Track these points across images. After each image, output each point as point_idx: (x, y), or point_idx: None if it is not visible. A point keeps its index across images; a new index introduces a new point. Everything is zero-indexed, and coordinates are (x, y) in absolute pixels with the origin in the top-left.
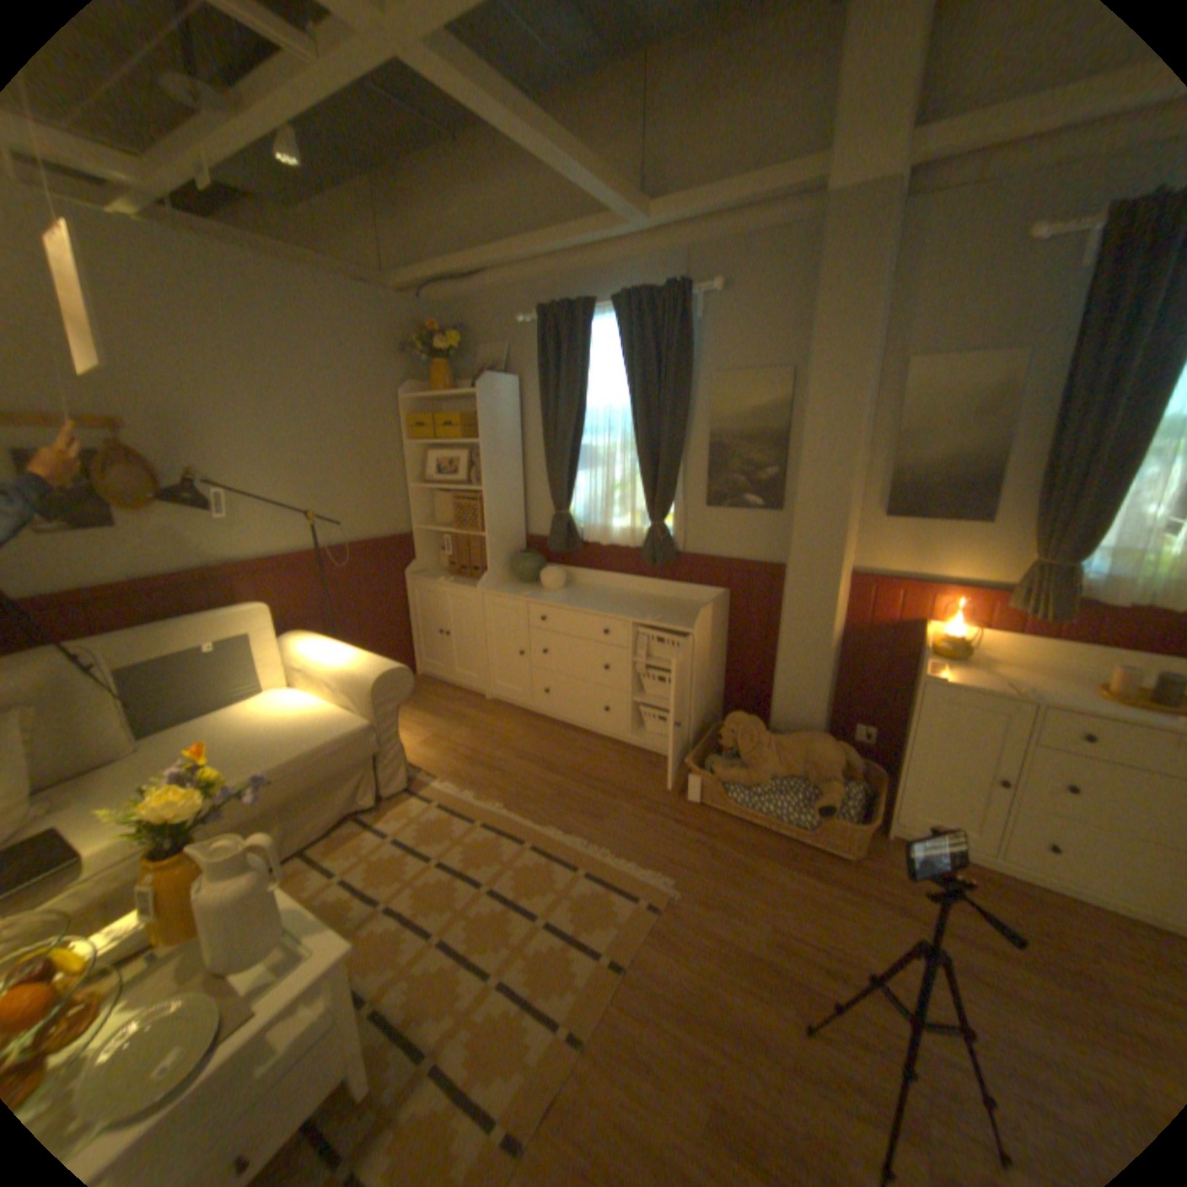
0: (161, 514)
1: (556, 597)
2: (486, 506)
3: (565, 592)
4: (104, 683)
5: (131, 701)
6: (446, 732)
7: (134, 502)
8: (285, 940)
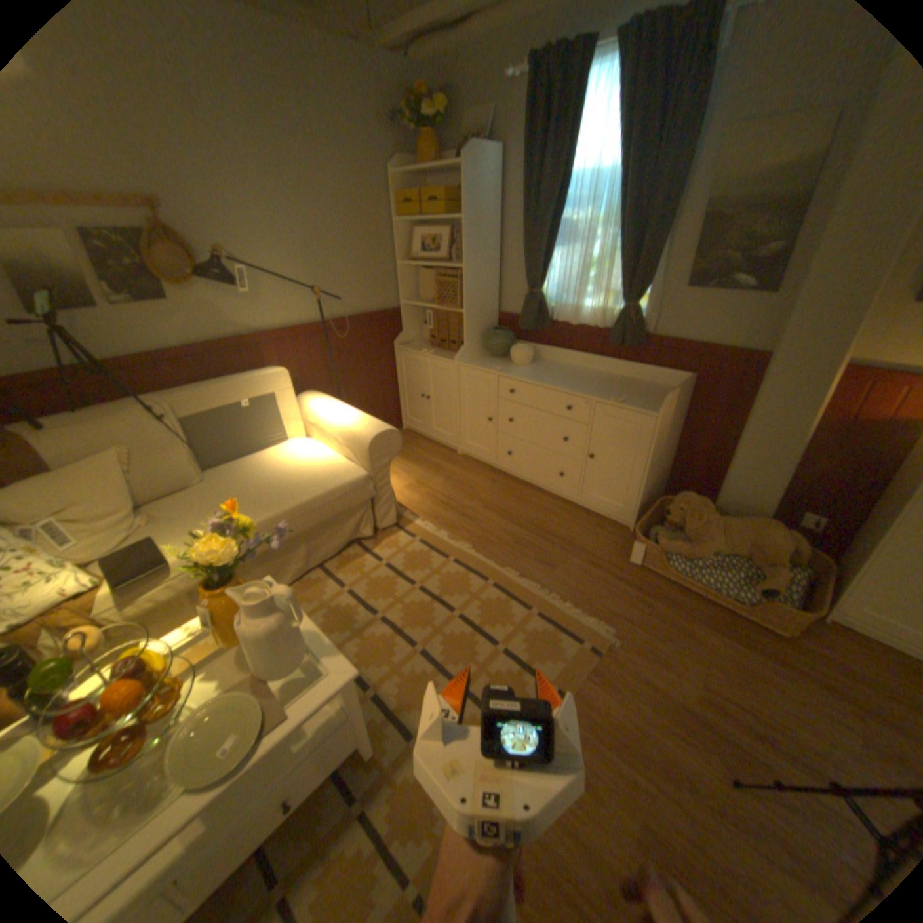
0: (199, 288)
1: (524, 372)
2: (465, 283)
3: (532, 368)
4: (172, 429)
5: (193, 443)
6: (426, 479)
7: (177, 276)
8: (308, 656)
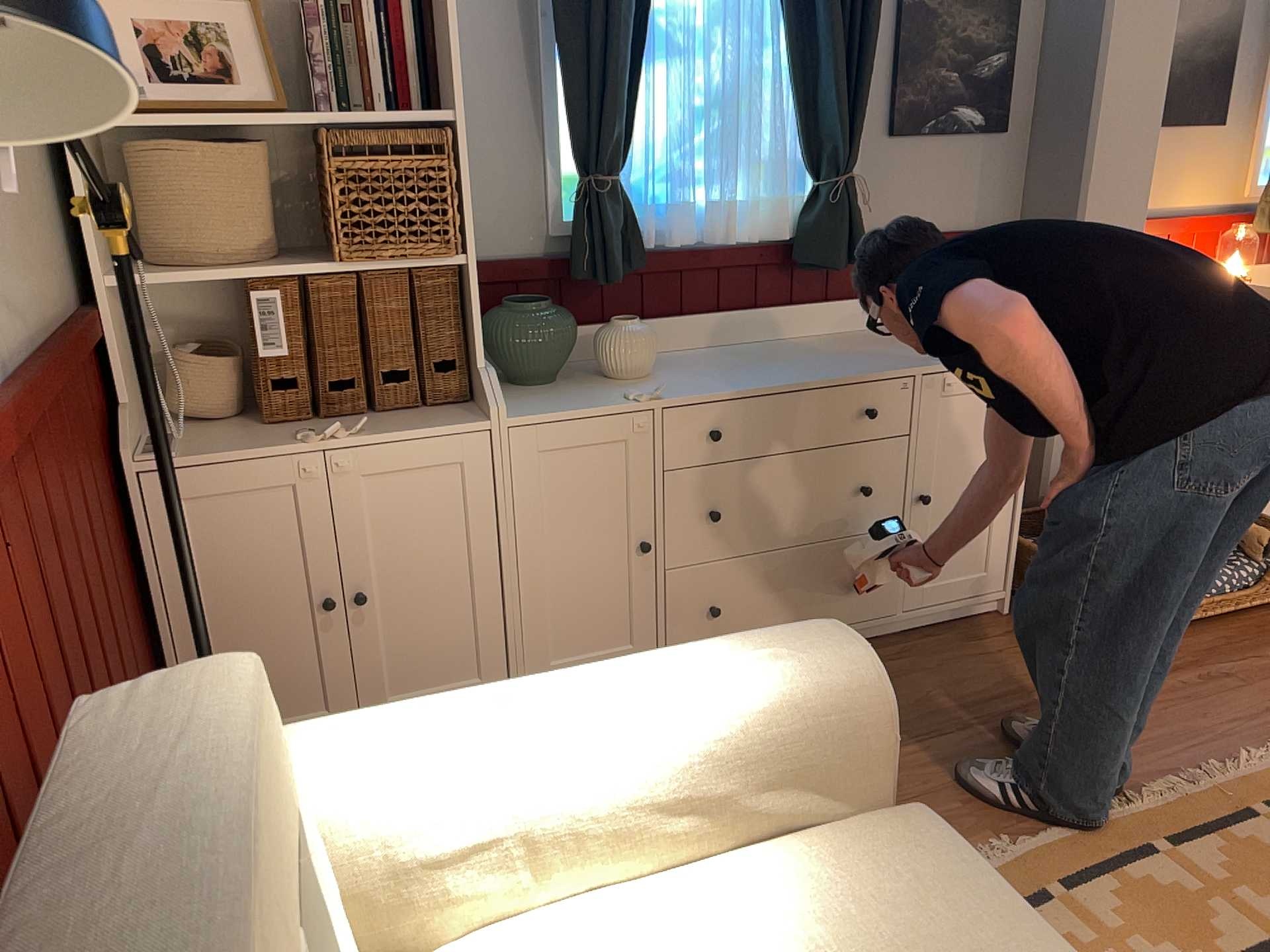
0: None
1: (695, 383)
2: (465, 170)
3: (677, 373)
4: None
5: None
6: None
7: None
8: None
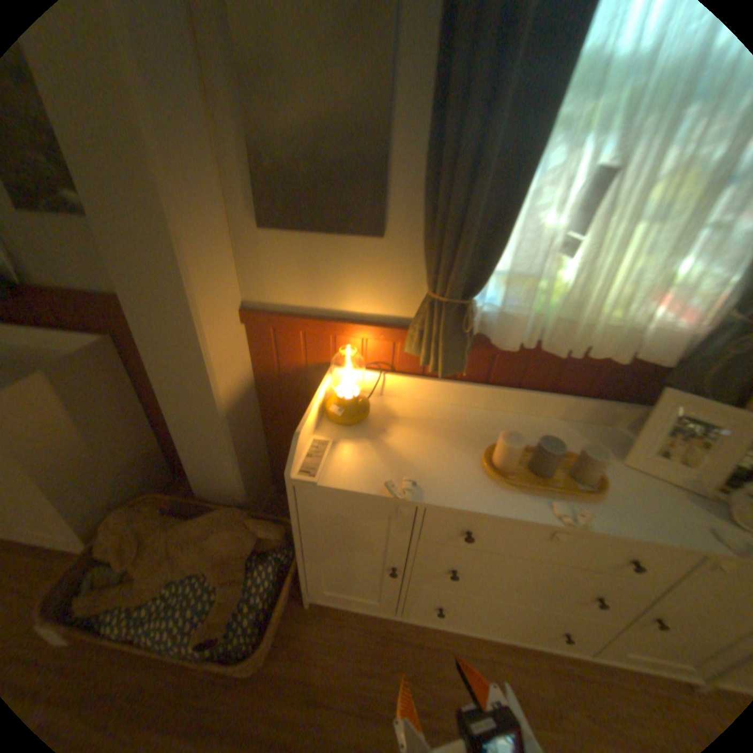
0: None
1: None
2: None
3: None
4: None
5: None
6: None
7: None
8: None
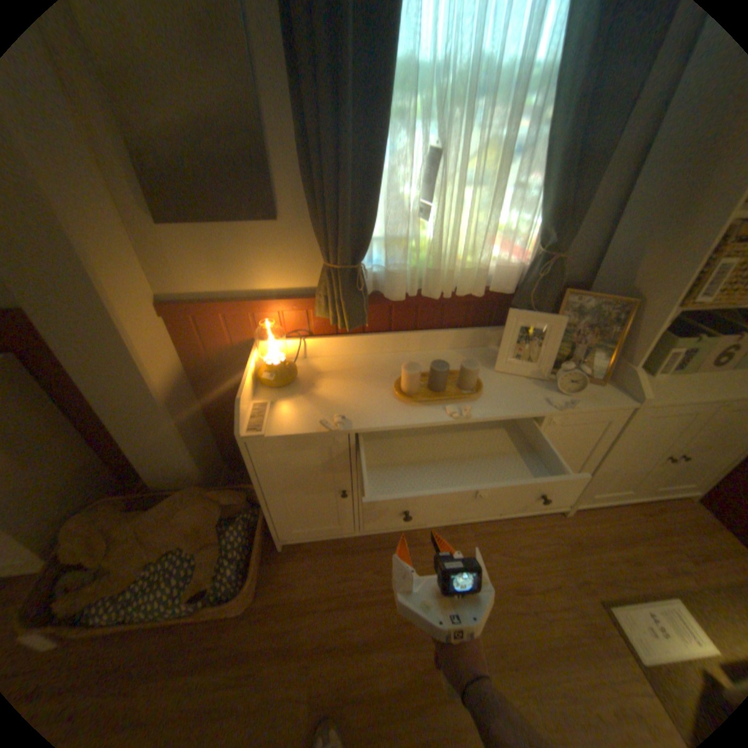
0: None
1: None
2: None
3: None
4: None
5: None
6: None
7: None
8: None
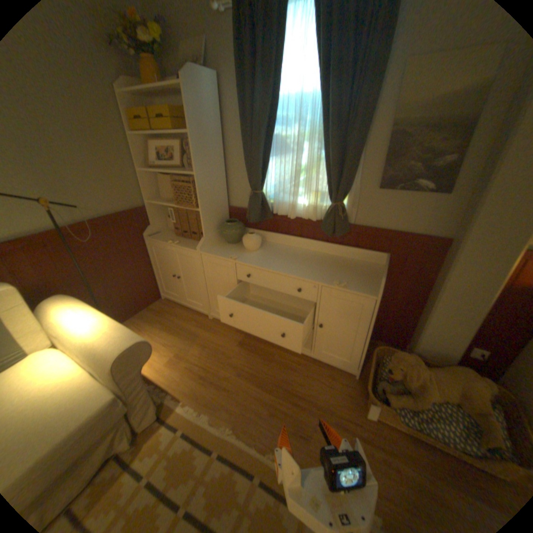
0: None
1: (257, 257)
2: (198, 187)
3: (262, 252)
4: None
5: None
6: (184, 351)
7: None
8: None
